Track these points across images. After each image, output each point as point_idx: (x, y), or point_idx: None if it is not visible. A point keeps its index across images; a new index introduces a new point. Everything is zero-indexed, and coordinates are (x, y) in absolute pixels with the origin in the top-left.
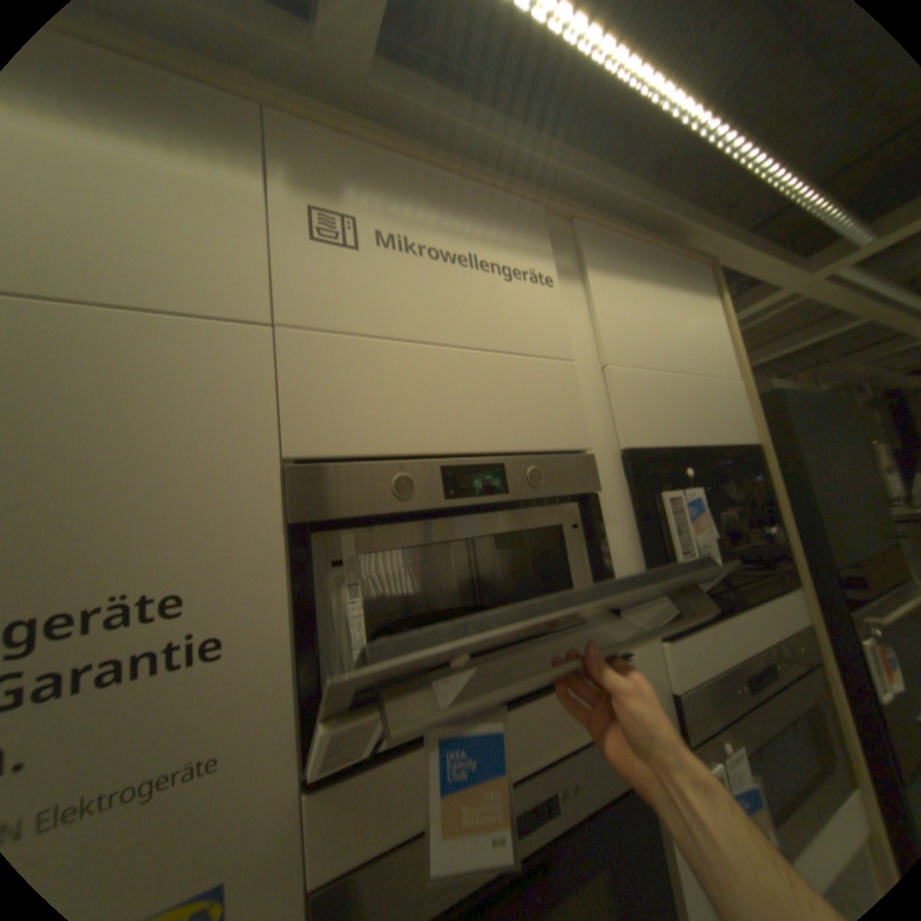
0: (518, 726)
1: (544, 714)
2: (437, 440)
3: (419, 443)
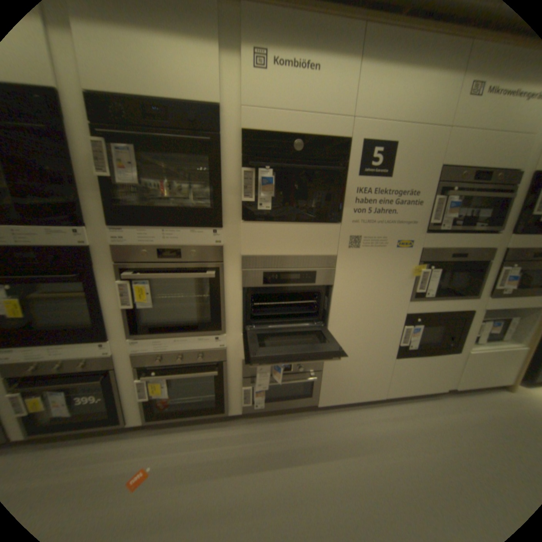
0: (466, 237)
1: (473, 237)
2: (478, 162)
3: (473, 163)
